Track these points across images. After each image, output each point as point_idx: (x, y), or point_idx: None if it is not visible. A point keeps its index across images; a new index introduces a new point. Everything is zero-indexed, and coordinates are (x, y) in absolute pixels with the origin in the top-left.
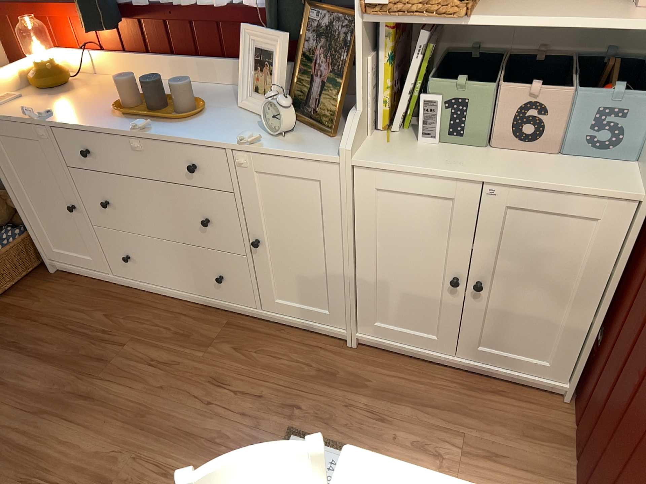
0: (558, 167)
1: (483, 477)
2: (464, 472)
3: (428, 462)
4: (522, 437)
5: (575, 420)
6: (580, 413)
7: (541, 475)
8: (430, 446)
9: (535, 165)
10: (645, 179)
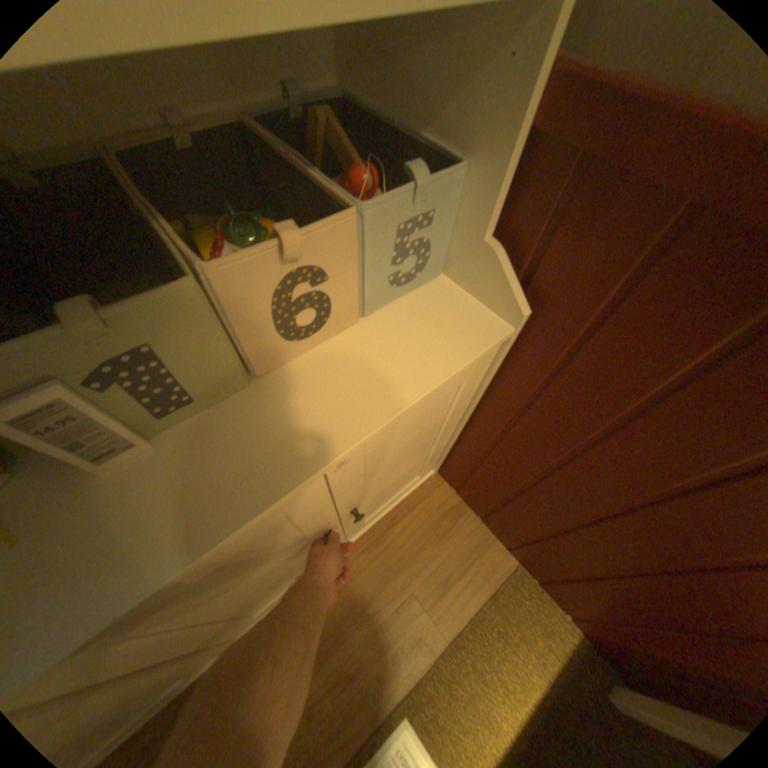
0: (387, 351)
1: (456, 615)
2: (444, 631)
3: (418, 663)
4: (441, 544)
5: (449, 487)
6: (453, 483)
7: (477, 560)
8: (405, 645)
9: (359, 371)
10: (491, 304)
